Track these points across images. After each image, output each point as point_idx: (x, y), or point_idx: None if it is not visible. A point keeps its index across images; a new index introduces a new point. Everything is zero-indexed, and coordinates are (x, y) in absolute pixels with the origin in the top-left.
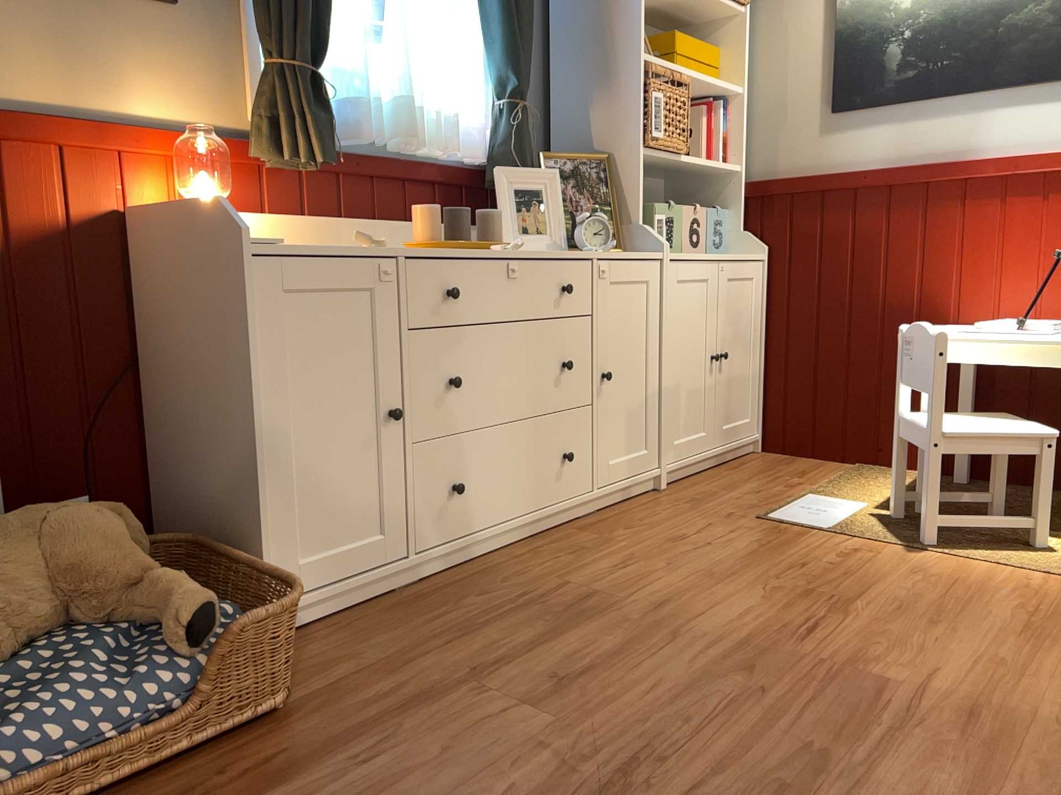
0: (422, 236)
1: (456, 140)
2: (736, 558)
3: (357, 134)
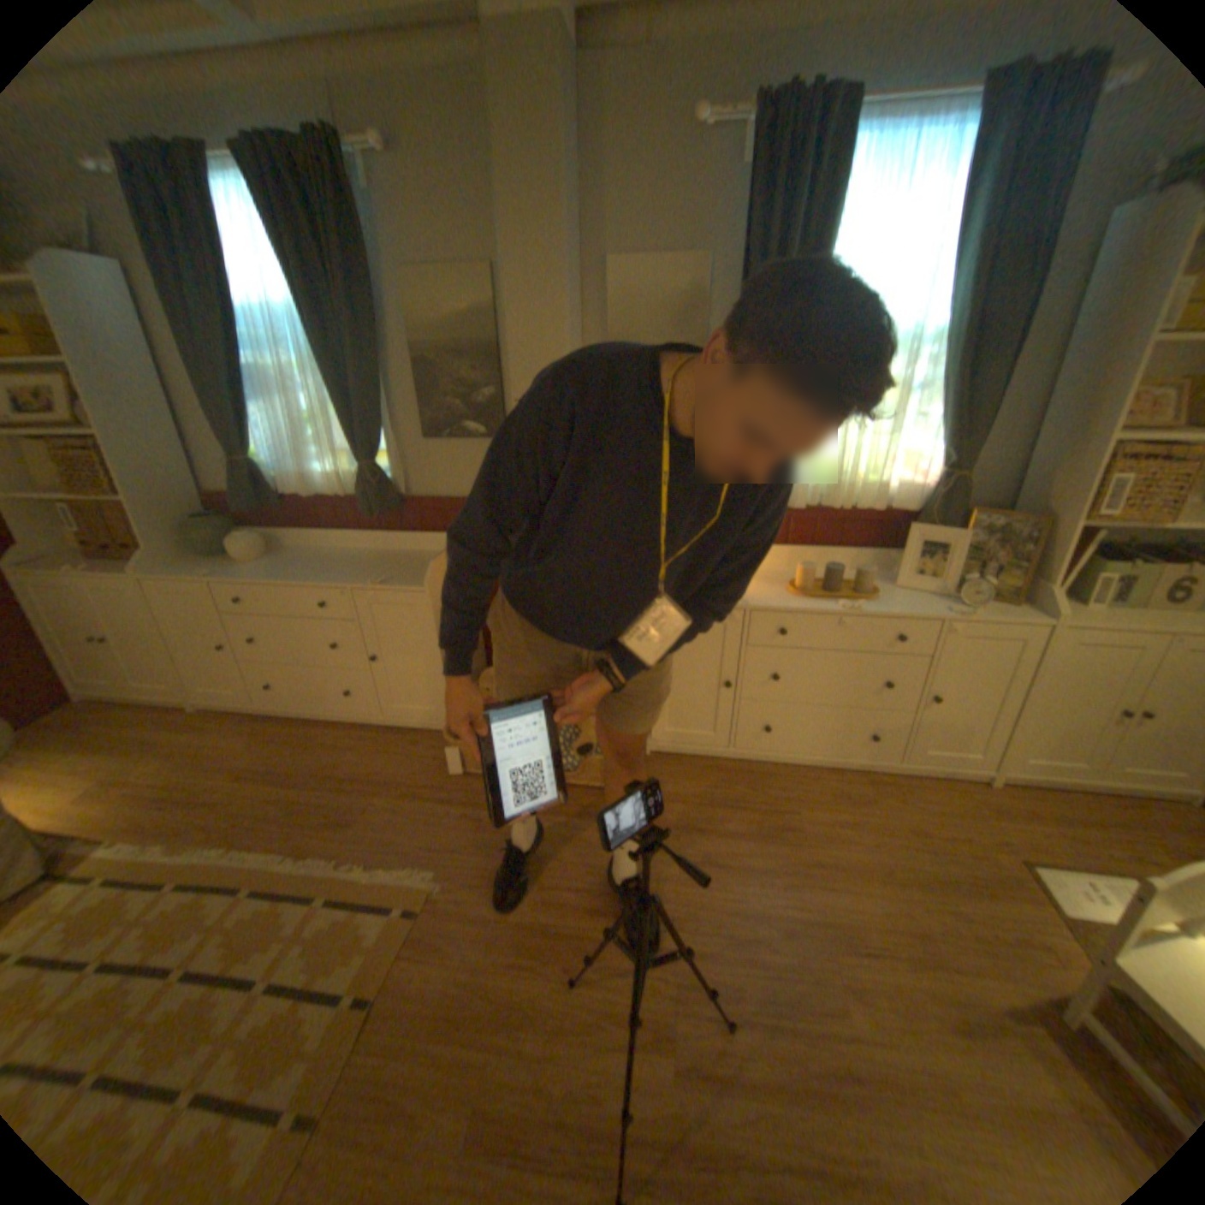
0: (797, 584)
1: (897, 494)
2: (930, 881)
3: (792, 505)
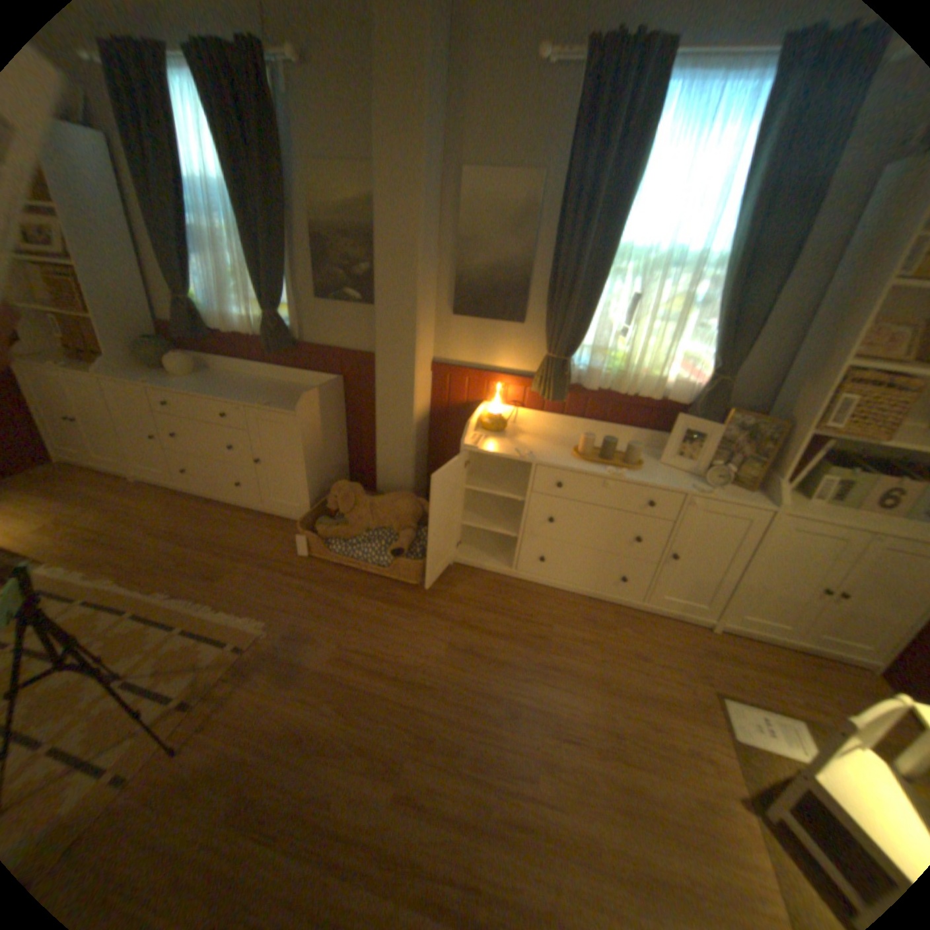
0: (579, 450)
1: (674, 388)
2: (638, 694)
3: (587, 387)
